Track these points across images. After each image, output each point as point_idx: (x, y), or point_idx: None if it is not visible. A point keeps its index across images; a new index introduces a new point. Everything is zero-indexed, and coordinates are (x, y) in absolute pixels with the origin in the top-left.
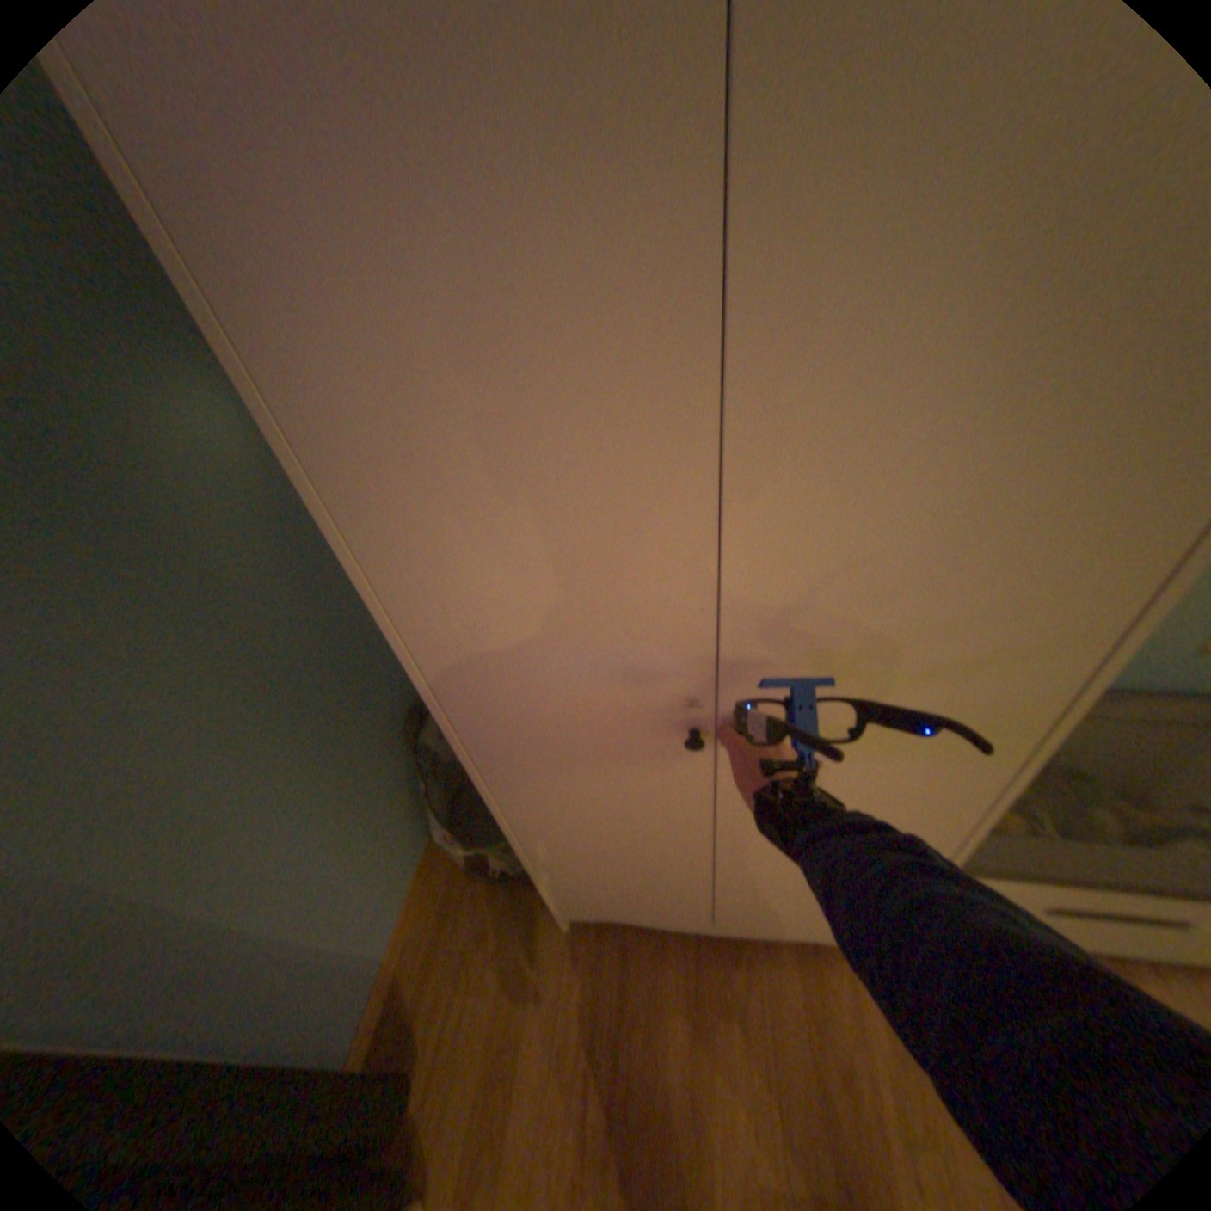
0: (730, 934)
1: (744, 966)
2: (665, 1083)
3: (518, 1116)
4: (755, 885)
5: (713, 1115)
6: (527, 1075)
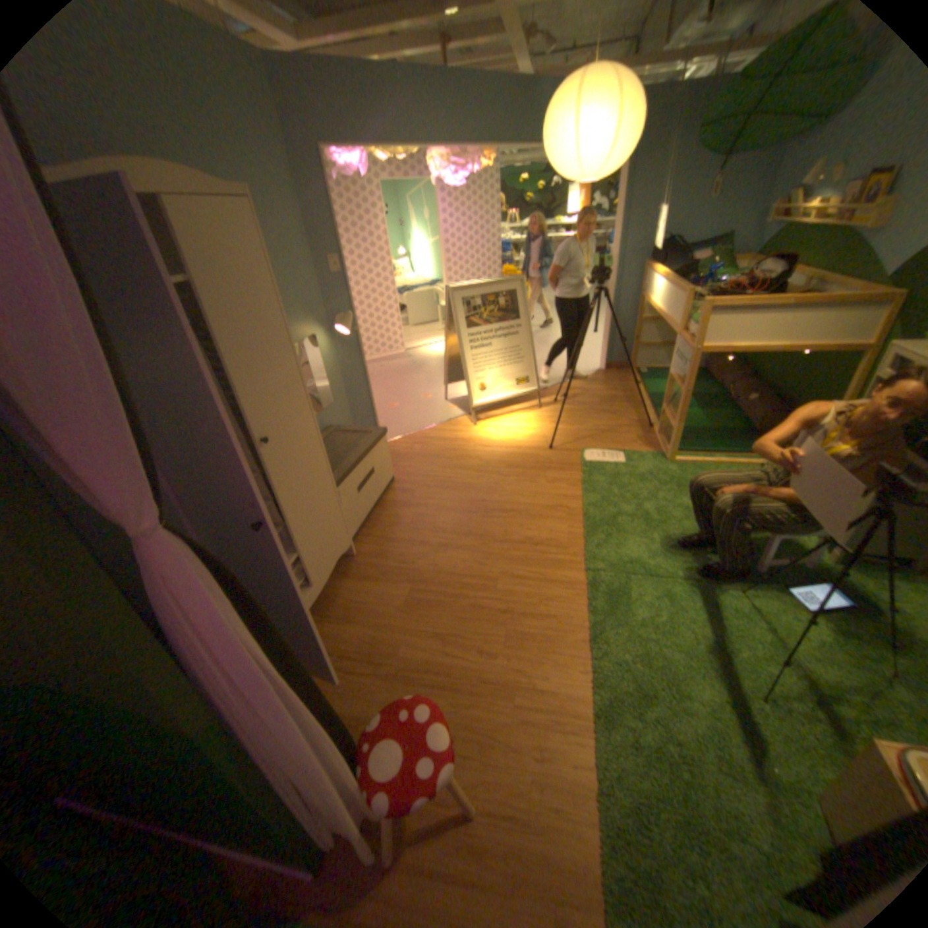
0: (317, 589)
1: (333, 600)
2: (359, 638)
3: (347, 711)
4: (304, 546)
5: (376, 621)
6: (332, 707)
